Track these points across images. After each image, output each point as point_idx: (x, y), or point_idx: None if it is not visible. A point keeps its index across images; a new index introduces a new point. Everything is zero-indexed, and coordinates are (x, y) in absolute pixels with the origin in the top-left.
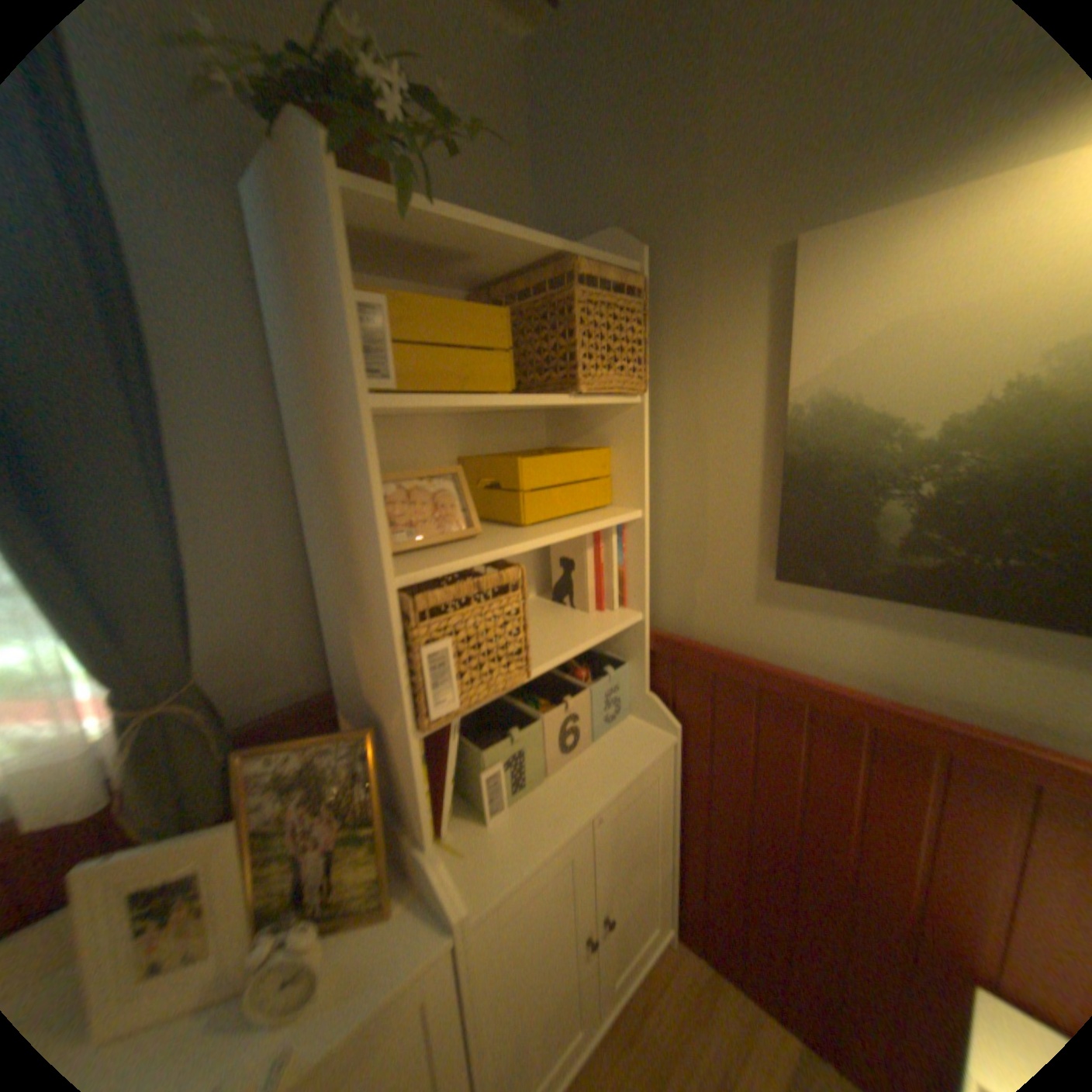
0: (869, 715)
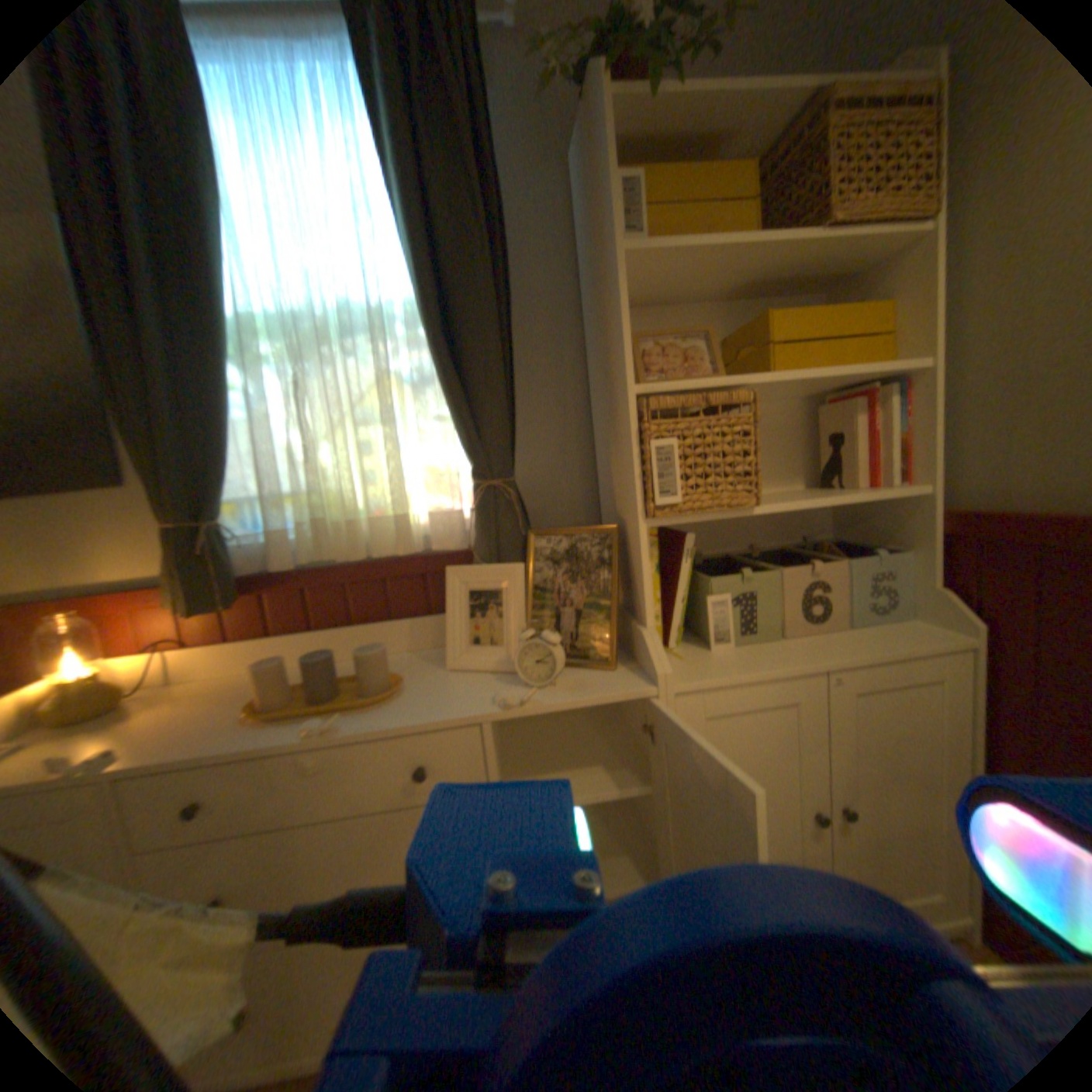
0: None
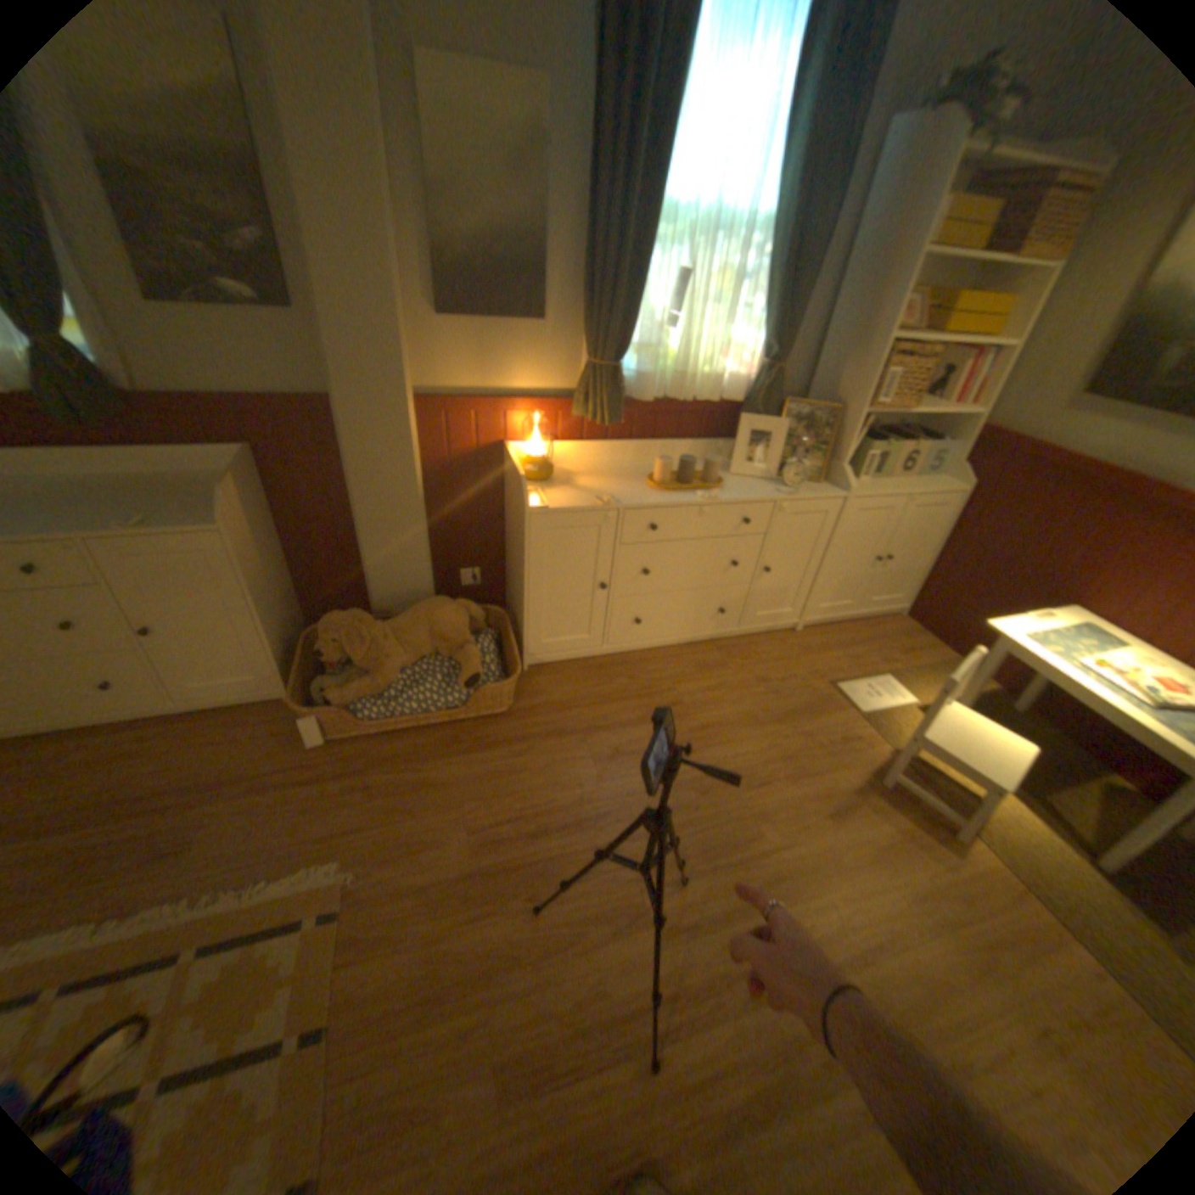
0: (1091, 472)
